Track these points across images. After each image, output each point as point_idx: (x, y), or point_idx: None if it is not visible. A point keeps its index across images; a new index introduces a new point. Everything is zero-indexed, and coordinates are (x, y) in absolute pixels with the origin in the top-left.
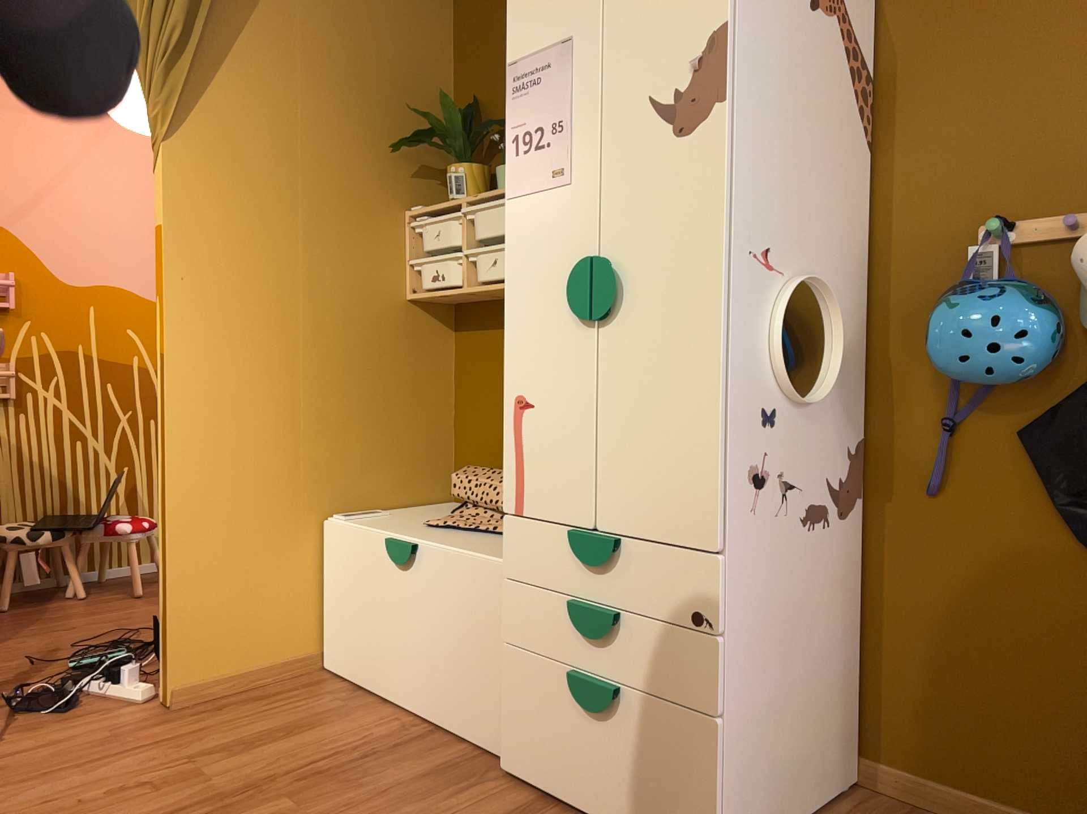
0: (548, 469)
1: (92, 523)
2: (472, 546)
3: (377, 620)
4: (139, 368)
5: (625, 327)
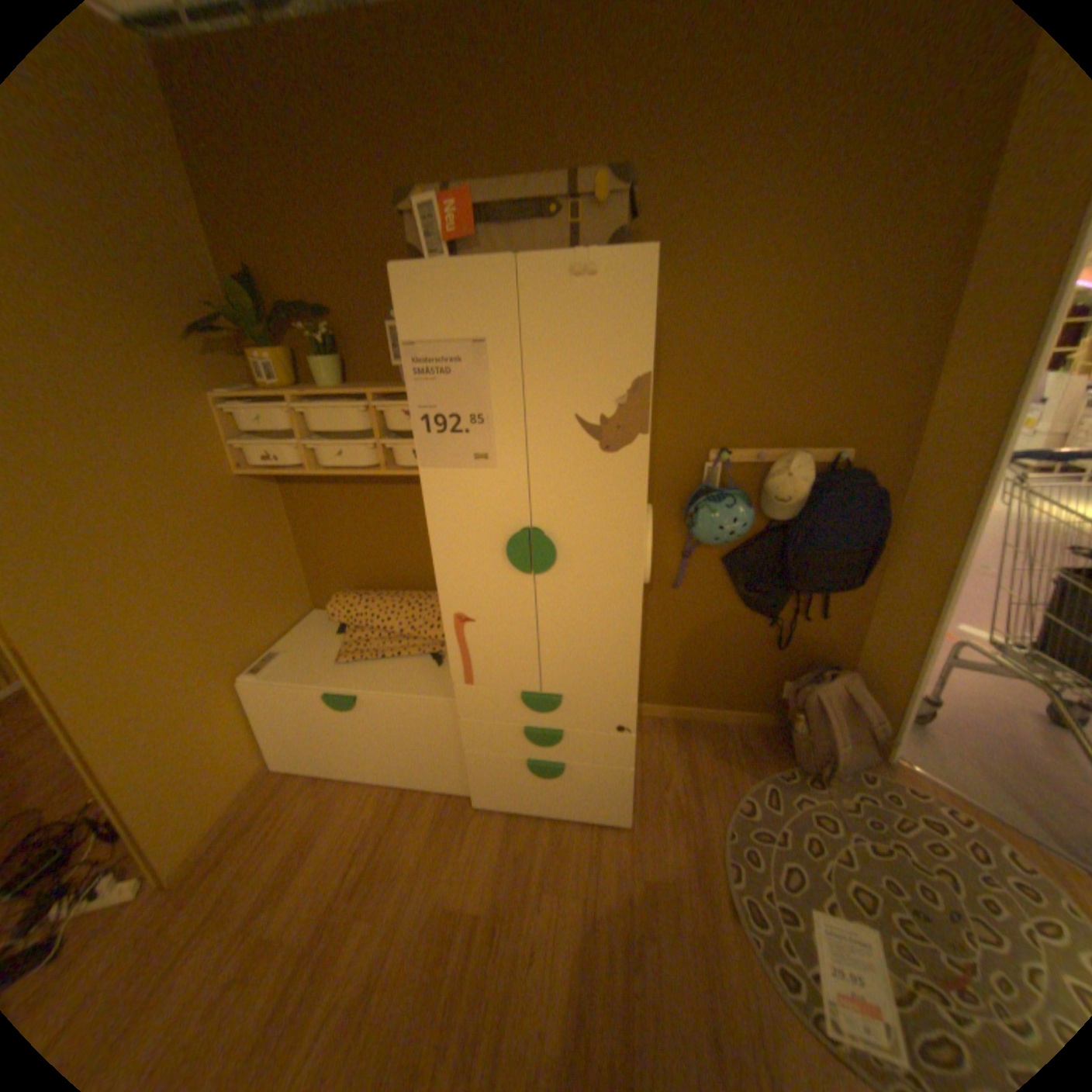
0: (493, 659)
1: None
2: (403, 685)
3: (324, 740)
4: None
5: (558, 577)
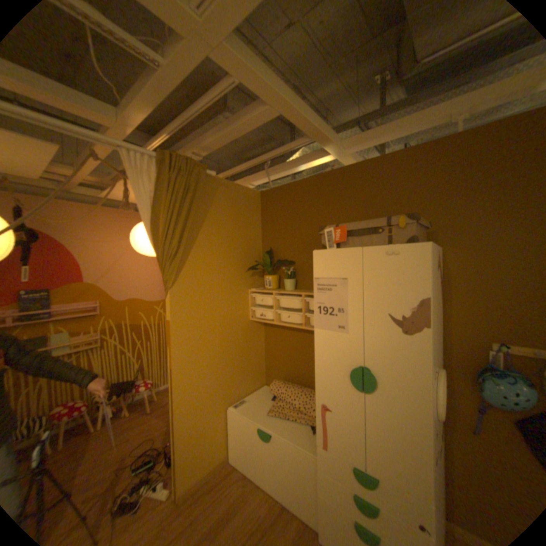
0: (339, 439)
1: (130, 389)
2: (294, 438)
3: (253, 455)
4: (143, 325)
5: (378, 399)
